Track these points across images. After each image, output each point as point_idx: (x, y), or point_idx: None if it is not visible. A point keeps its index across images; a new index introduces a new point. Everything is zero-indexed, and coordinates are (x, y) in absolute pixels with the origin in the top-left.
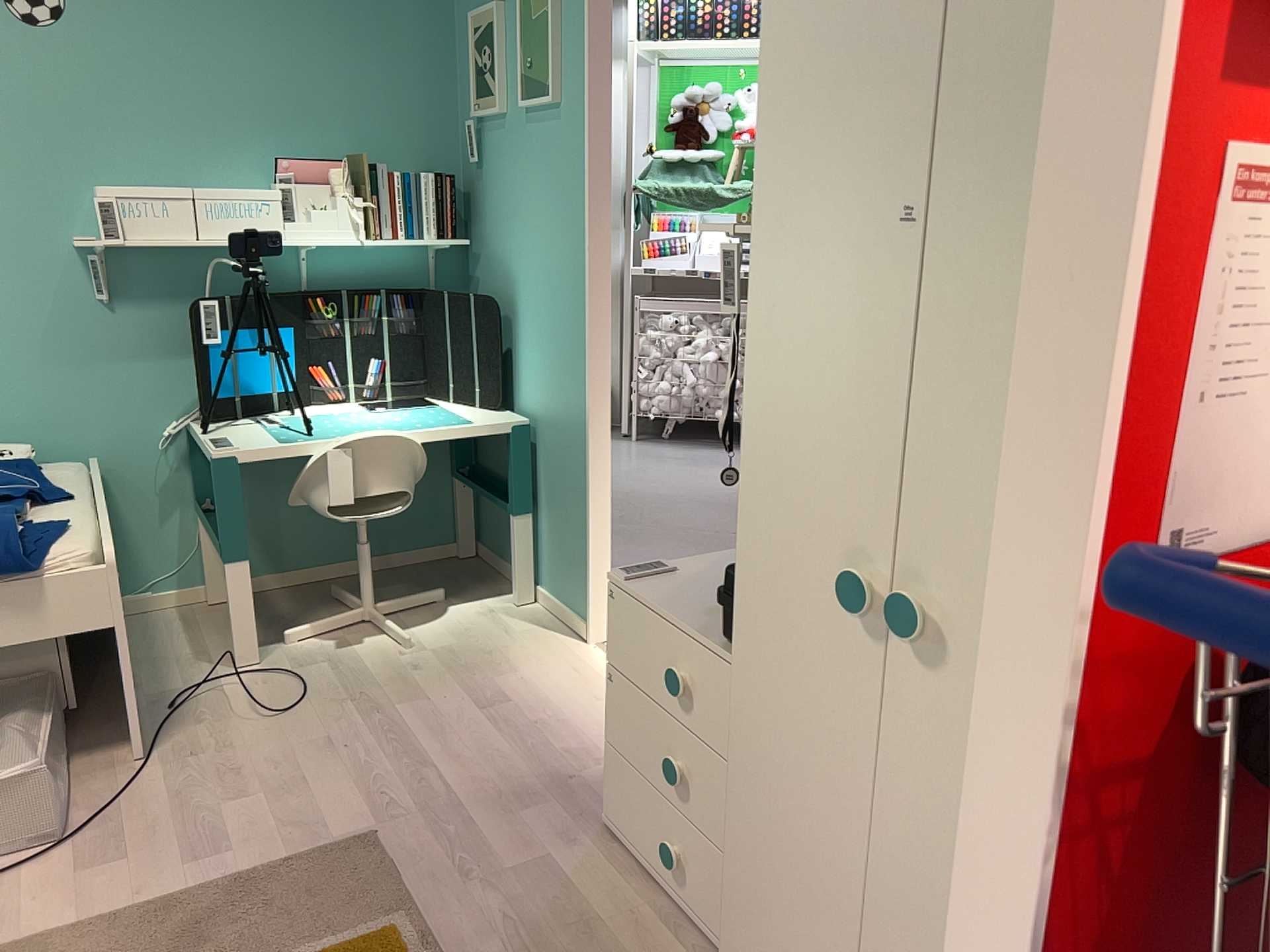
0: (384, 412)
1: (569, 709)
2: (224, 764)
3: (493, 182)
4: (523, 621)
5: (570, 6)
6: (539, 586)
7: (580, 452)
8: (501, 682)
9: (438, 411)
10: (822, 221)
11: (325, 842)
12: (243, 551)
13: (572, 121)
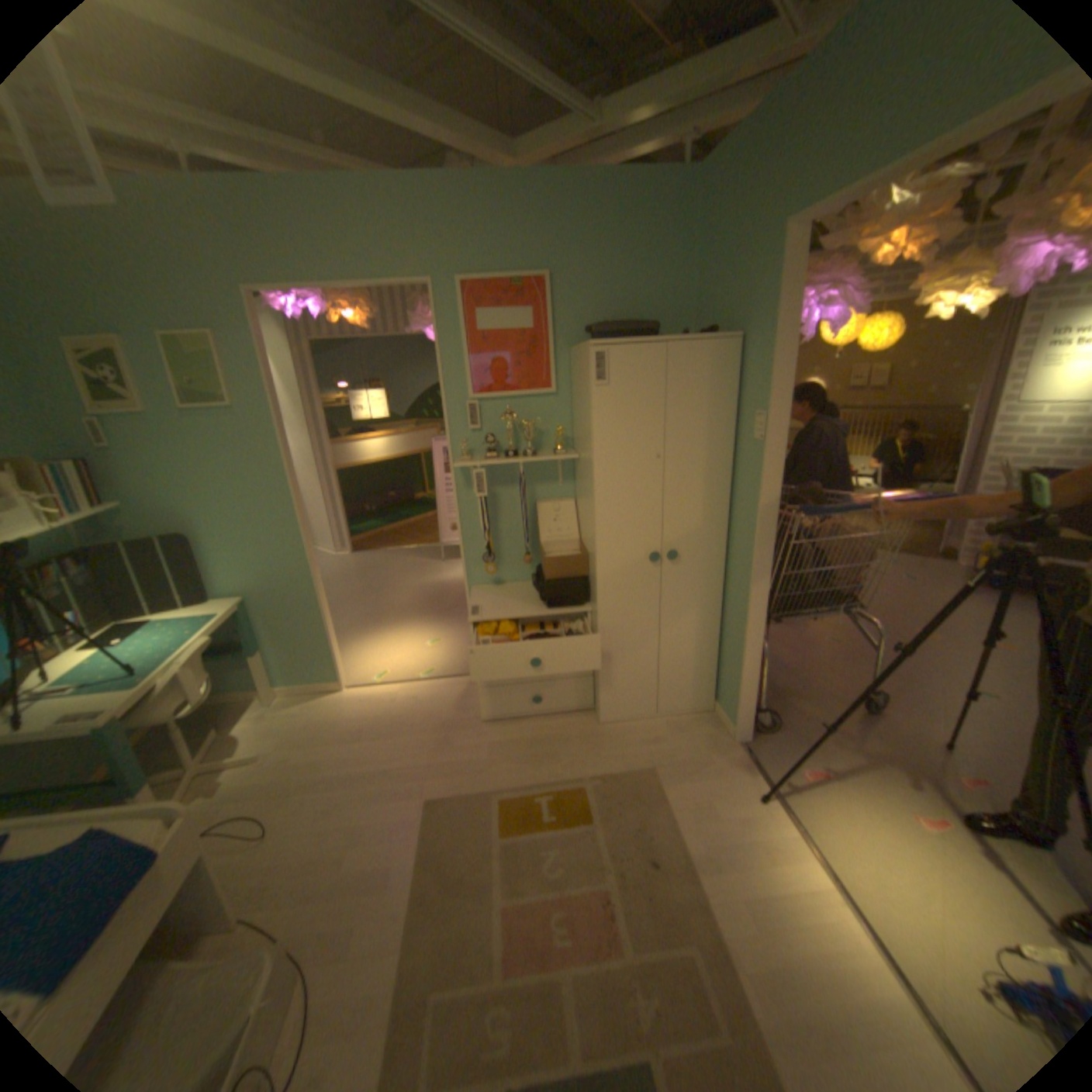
0: (123, 642)
1: (391, 712)
2: (294, 872)
3: (131, 458)
4: (288, 708)
5: (233, 348)
6: (273, 689)
7: (306, 598)
8: (341, 730)
9: (162, 623)
10: (626, 464)
11: (418, 823)
12: (143, 780)
13: (251, 416)
